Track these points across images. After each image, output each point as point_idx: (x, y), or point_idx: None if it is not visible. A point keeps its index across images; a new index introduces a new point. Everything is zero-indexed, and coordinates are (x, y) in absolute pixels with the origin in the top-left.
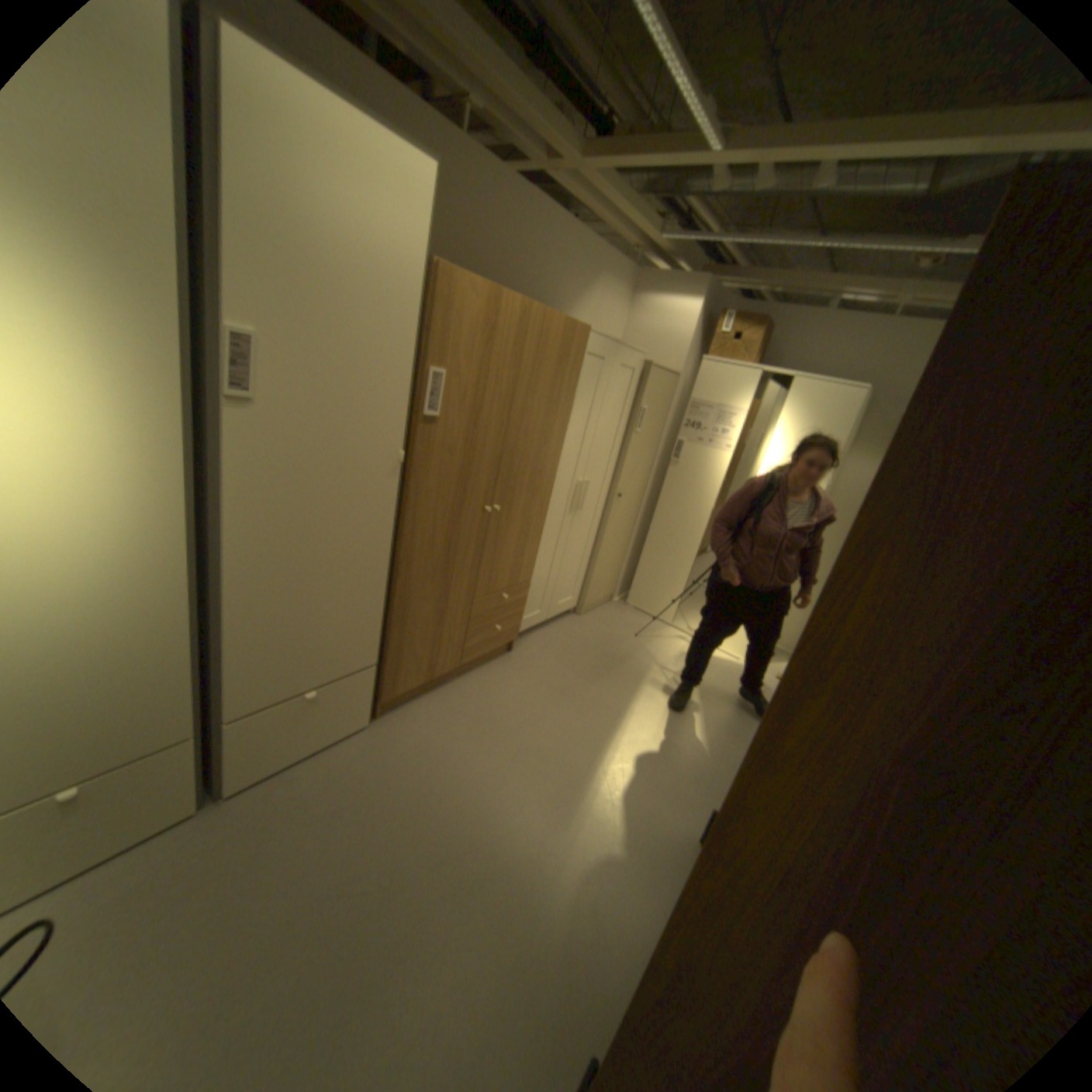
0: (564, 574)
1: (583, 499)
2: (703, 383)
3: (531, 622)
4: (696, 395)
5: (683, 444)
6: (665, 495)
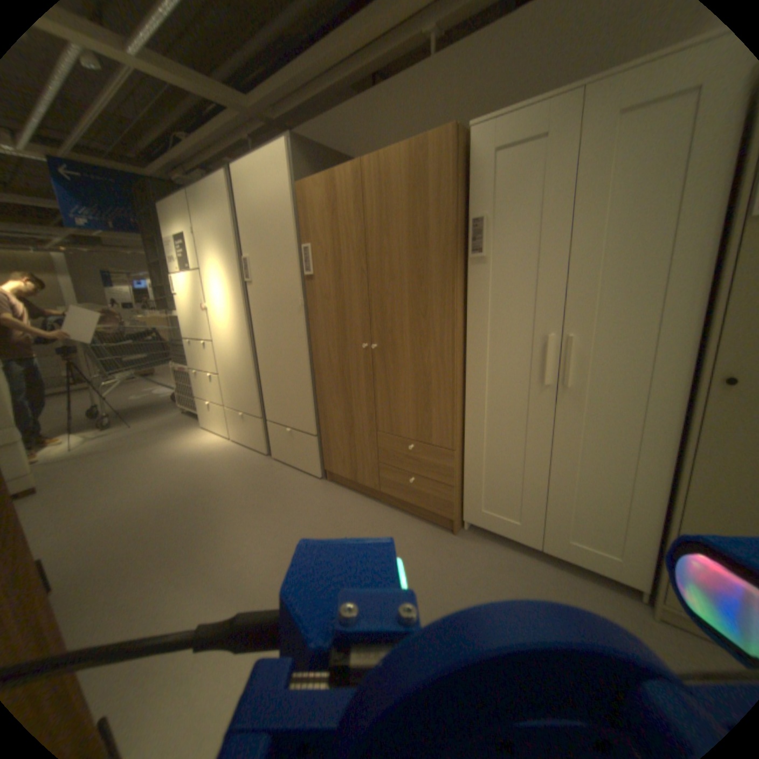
0: (570, 496)
1: (567, 368)
2: None
3: (503, 532)
4: None
5: None
6: None
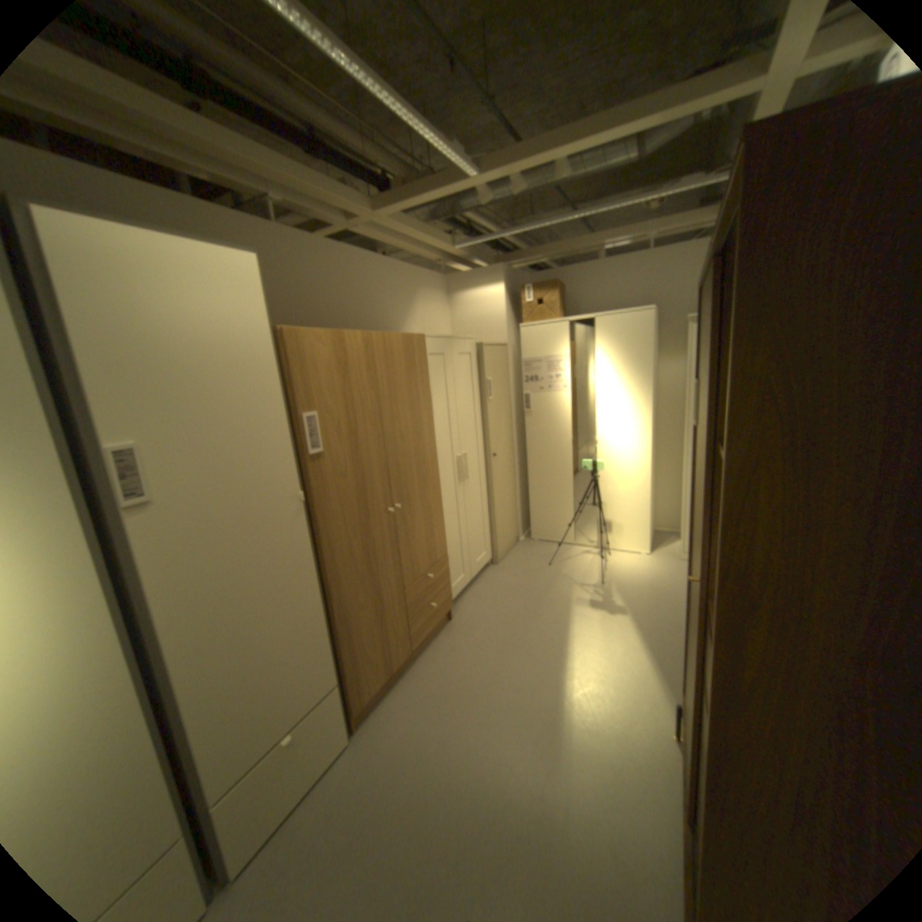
0: (472, 535)
1: (466, 469)
2: (525, 344)
3: (459, 587)
4: (523, 355)
5: (528, 396)
6: (529, 440)
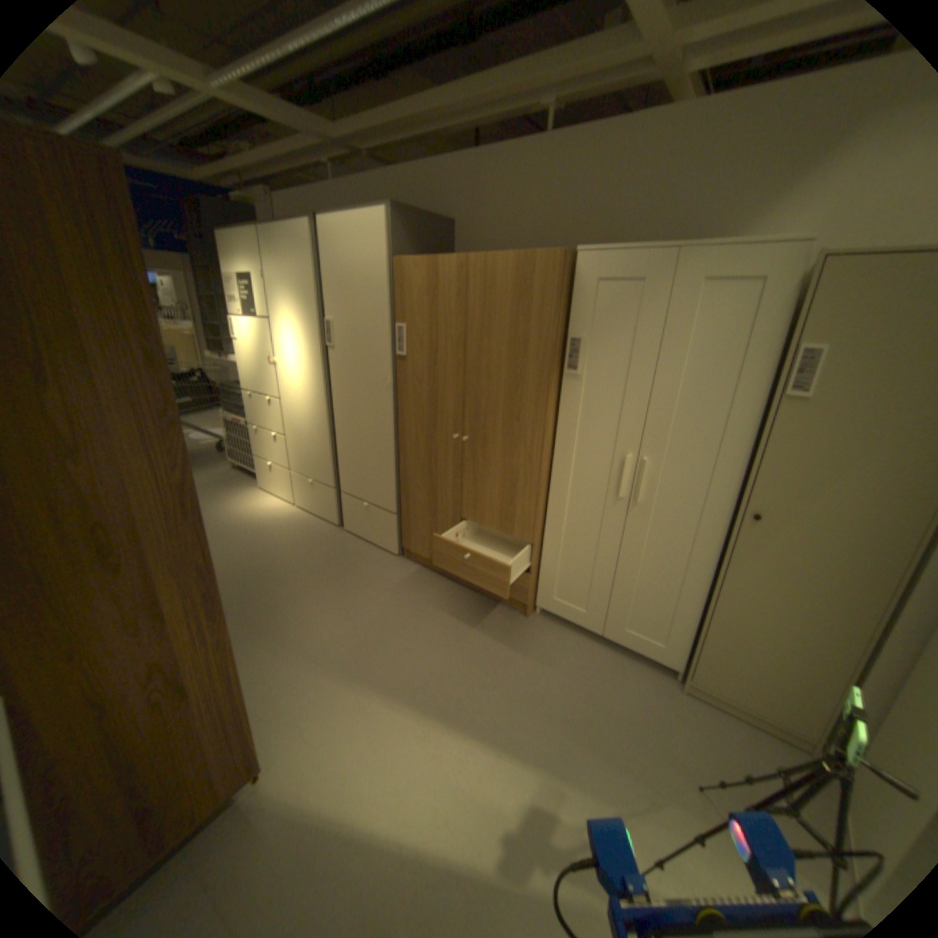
0: (632, 590)
1: (641, 485)
2: None
3: (574, 616)
4: None
5: None
6: None
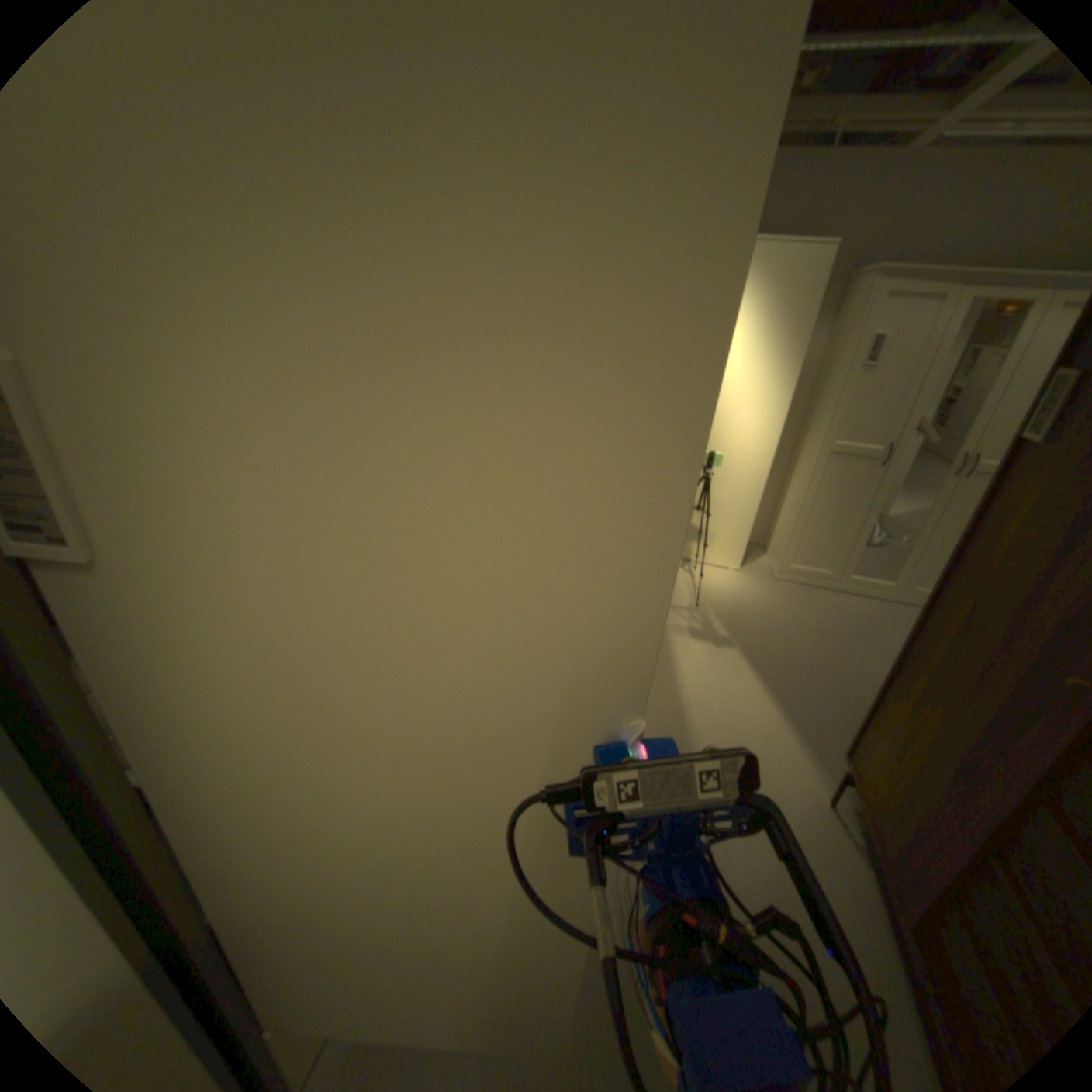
0: None
1: None
2: None
3: None
4: None
5: None
6: None
